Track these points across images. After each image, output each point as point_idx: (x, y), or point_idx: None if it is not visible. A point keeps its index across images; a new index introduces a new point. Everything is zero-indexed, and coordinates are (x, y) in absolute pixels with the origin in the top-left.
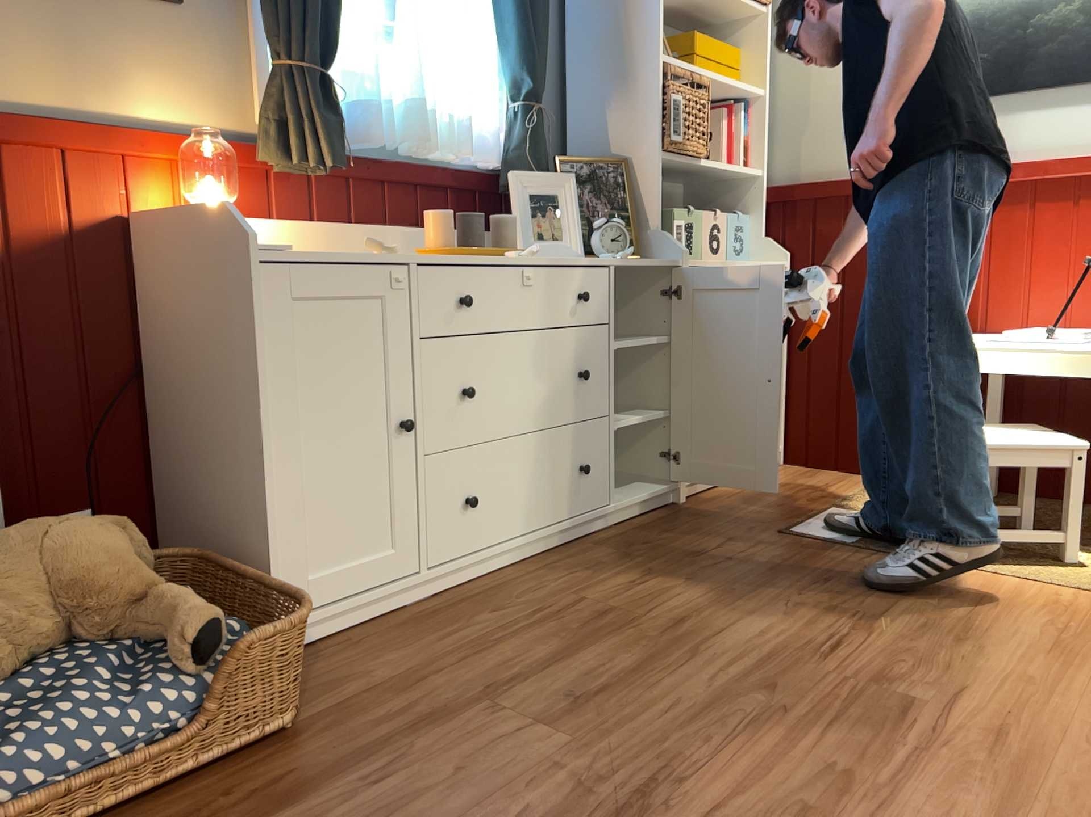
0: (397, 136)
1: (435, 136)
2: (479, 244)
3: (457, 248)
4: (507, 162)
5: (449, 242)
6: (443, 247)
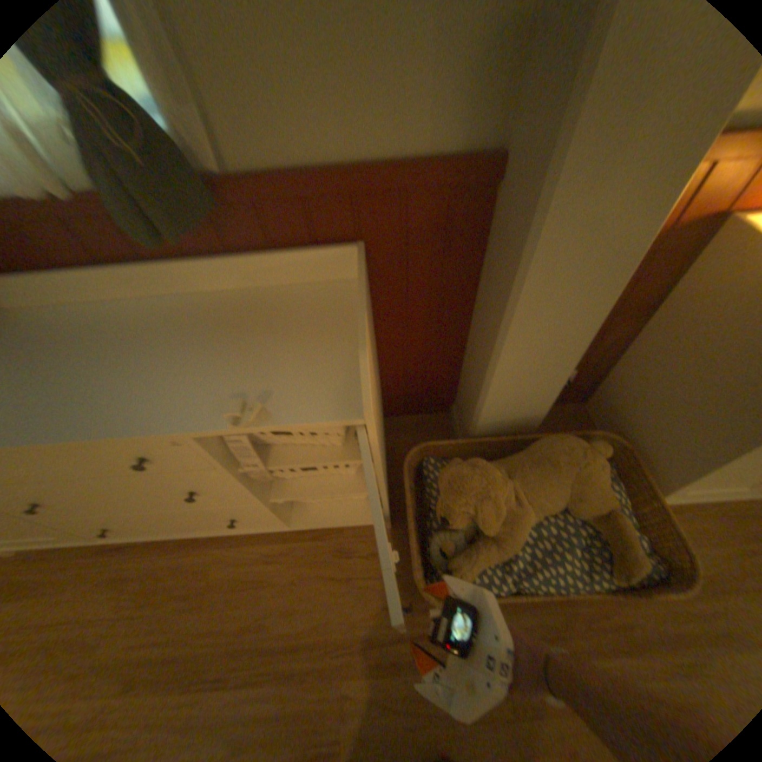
0: None
1: None
2: None
3: None
4: None
5: None
6: None
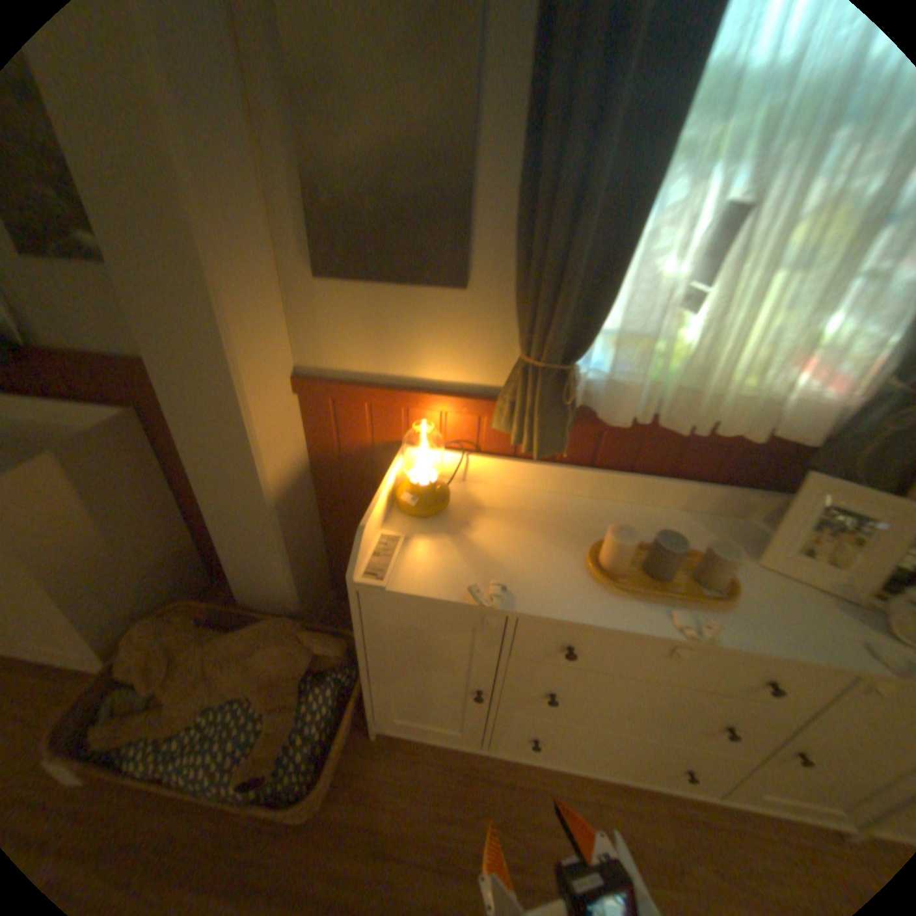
0: (667, 408)
1: (731, 403)
2: (670, 572)
3: (616, 586)
4: (837, 443)
5: (624, 566)
6: (608, 573)
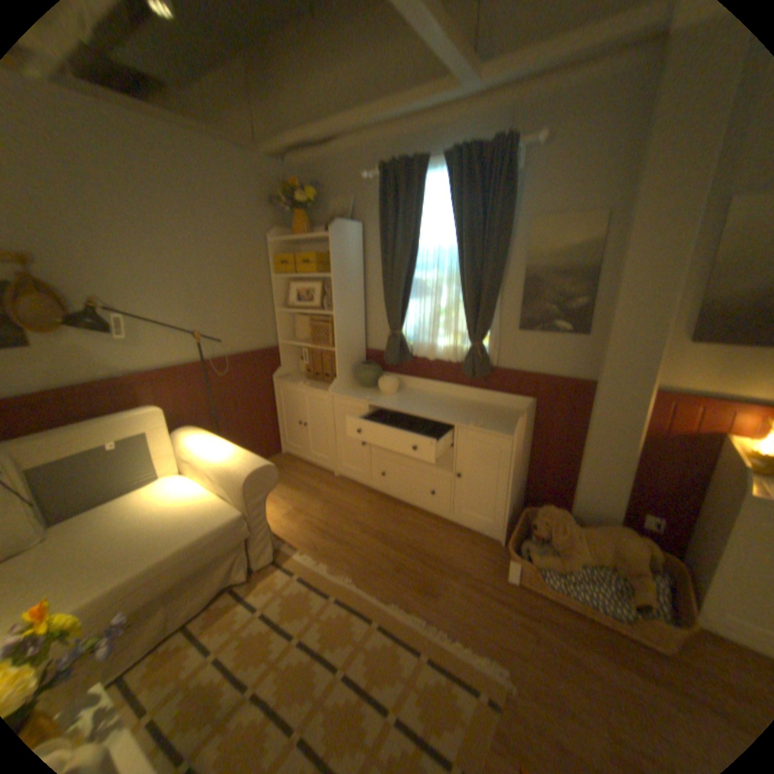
0: None
1: None
2: None
3: None
4: None
5: None
6: None
